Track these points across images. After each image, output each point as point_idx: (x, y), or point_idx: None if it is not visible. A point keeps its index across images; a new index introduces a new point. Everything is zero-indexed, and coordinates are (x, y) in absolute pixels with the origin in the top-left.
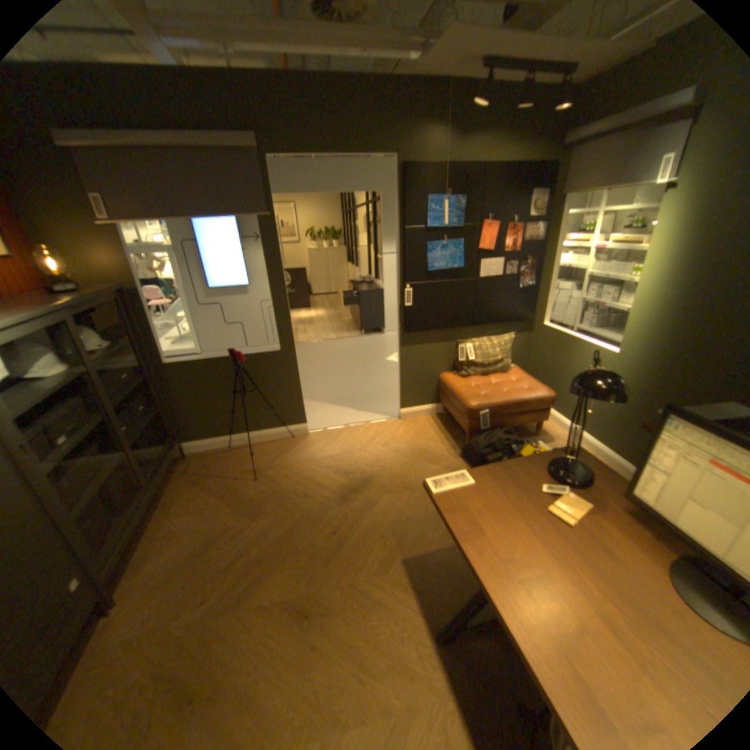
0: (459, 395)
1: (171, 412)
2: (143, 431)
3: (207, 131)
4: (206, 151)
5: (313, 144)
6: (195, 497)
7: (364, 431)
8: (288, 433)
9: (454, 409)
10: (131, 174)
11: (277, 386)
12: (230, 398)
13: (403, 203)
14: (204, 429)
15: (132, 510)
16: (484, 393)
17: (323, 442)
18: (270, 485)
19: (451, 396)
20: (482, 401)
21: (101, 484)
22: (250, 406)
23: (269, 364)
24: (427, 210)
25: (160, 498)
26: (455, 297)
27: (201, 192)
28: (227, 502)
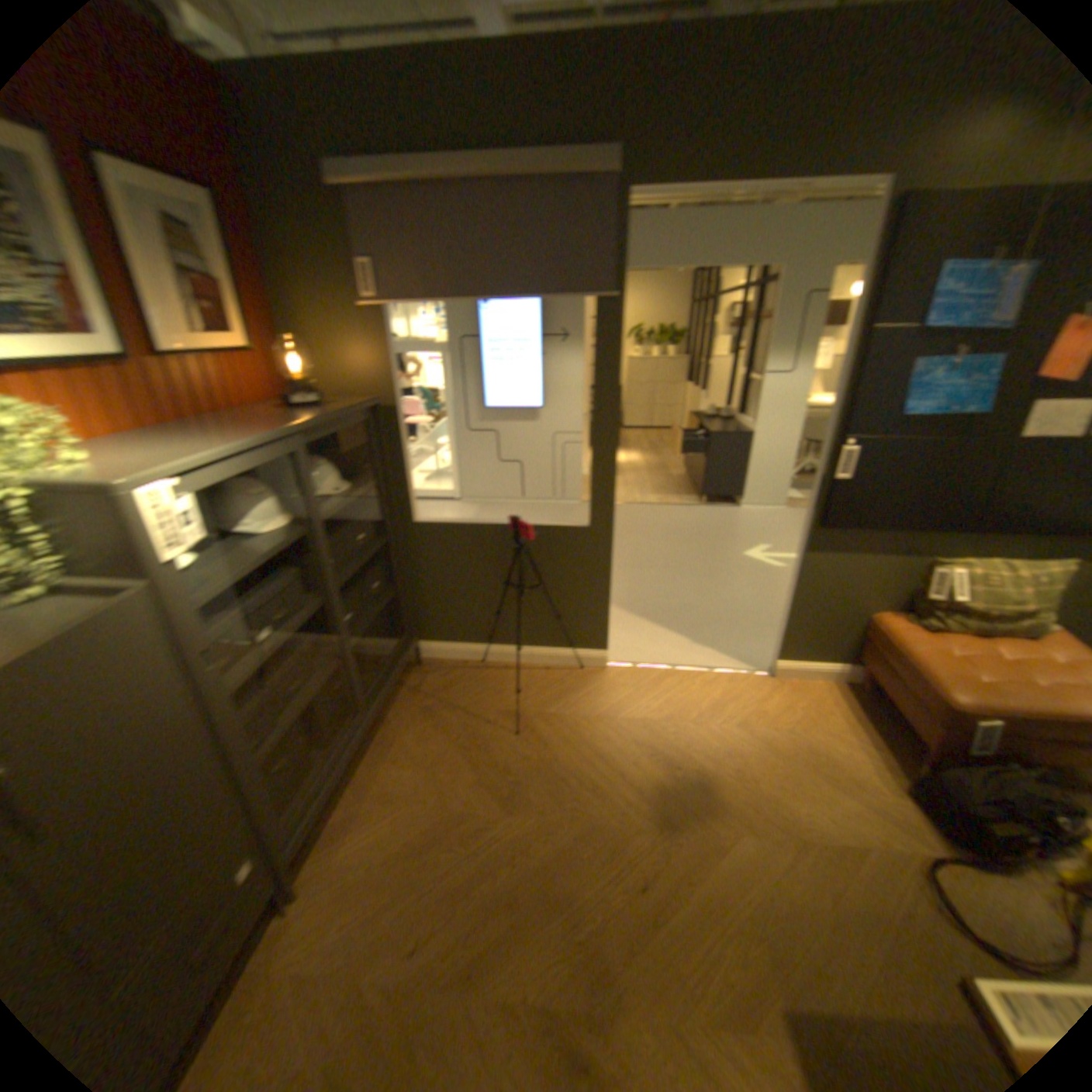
0: (929, 672)
1: (415, 593)
2: (374, 622)
3: (543, 147)
4: (537, 182)
5: (725, 161)
6: (428, 737)
7: (705, 685)
8: (576, 659)
9: (906, 693)
10: (419, 226)
11: (573, 583)
12: (499, 589)
13: (885, 276)
14: (454, 627)
15: (342, 746)
16: (992, 681)
17: (631, 689)
18: (540, 749)
19: (903, 666)
20: (990, 699)
21: (308, 704)
22: (526, 607)
23: (568, 546)
24: (936, 290)
25: (382, 723)
26: (953, 472)
27: (515, 254)
28: (472, 761)
